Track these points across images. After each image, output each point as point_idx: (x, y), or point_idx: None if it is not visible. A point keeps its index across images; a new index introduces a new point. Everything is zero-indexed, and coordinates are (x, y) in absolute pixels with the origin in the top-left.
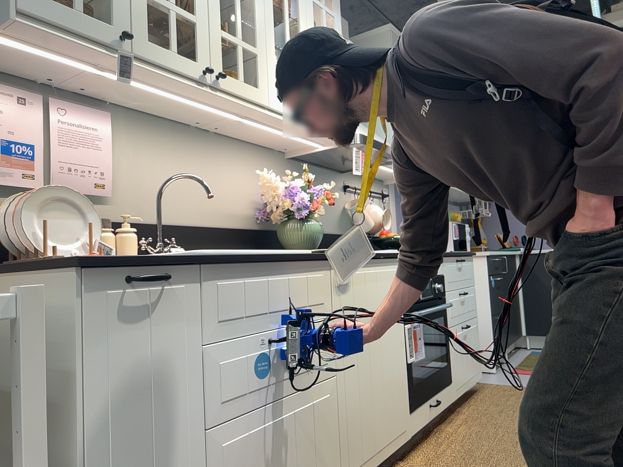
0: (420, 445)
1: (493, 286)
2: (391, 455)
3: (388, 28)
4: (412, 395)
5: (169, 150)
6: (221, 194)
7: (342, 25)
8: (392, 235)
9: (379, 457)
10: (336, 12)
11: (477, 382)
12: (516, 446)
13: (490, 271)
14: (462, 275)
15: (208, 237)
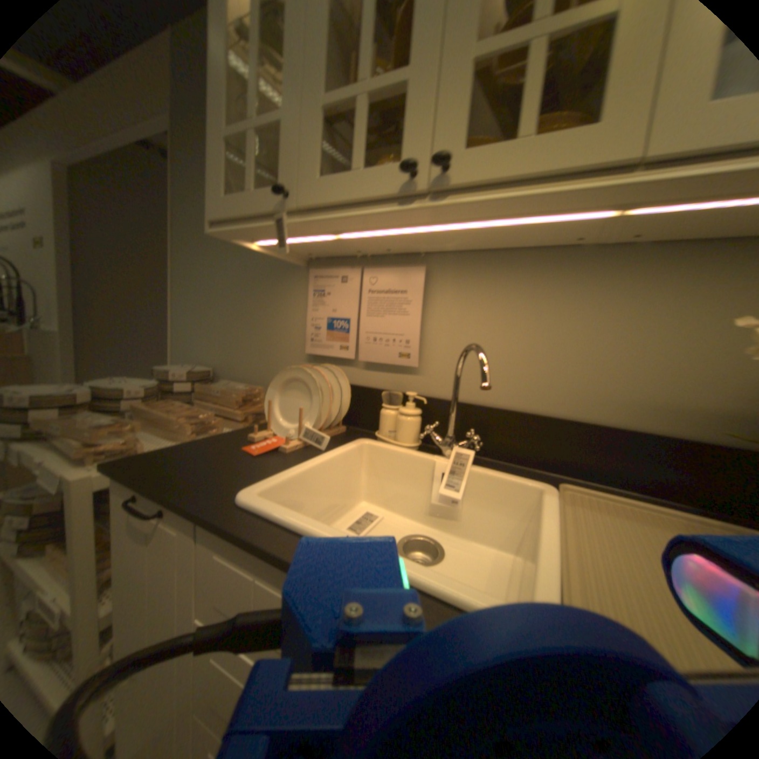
0: None
1: None
2: None
3: None
4: None
5: (526, 296)
6: (650, 364)
7: None
8: None
9: None
10: None
11: None
12: None
13: None
14: None
15: (582, 439)
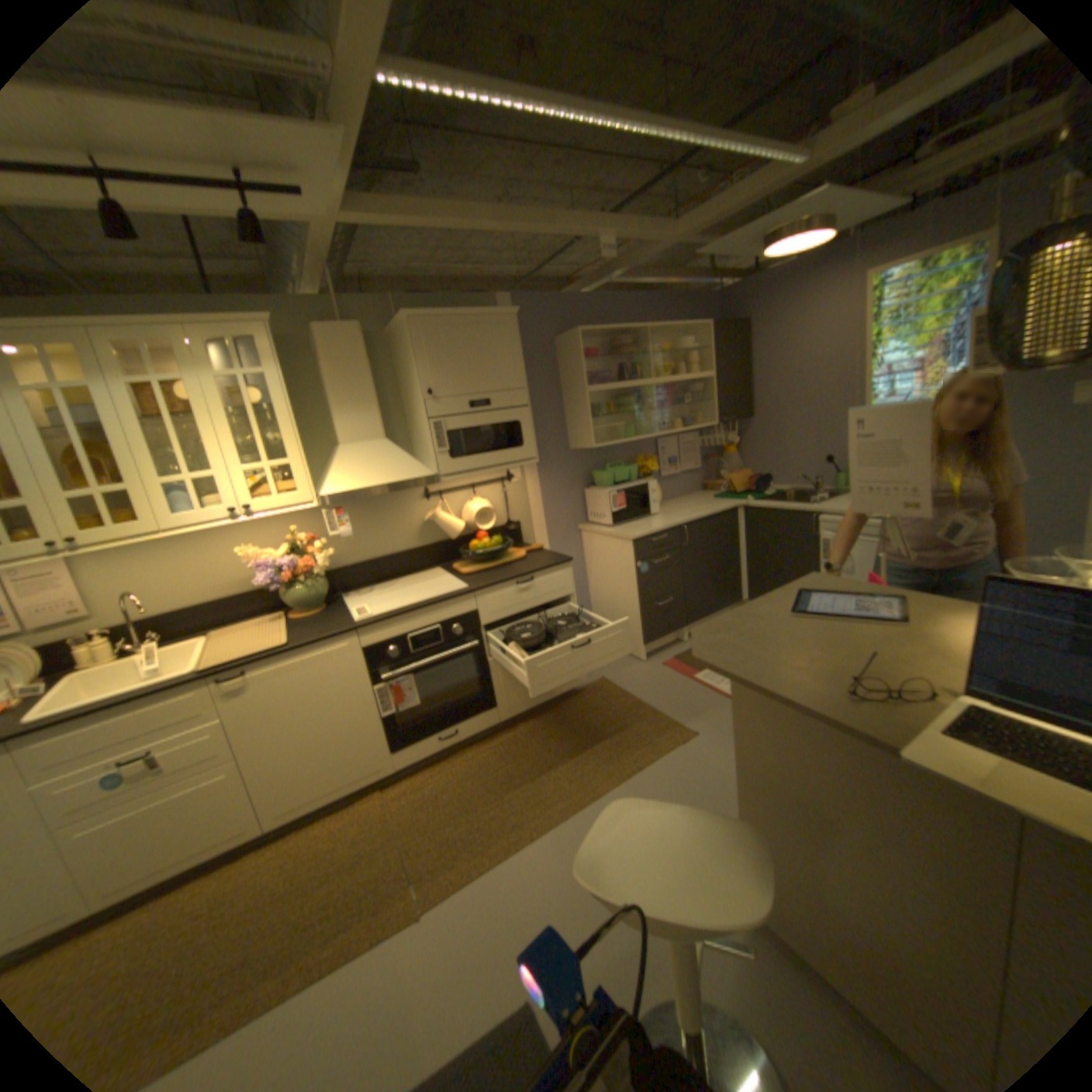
0: (424, 772)
1: (640, 575)
2: (352, 794)
3: (402, 316)
4: (394, 741)
5: (145, 556)
6: (223, 569)
7: (342, 336)
8: (469, 548)
9: (327, 800)
10: (265, 367)
11: (568, 692)
12: (482, 800)
13: (635, 559)
14: (531, 597)
15: (212, 612)
